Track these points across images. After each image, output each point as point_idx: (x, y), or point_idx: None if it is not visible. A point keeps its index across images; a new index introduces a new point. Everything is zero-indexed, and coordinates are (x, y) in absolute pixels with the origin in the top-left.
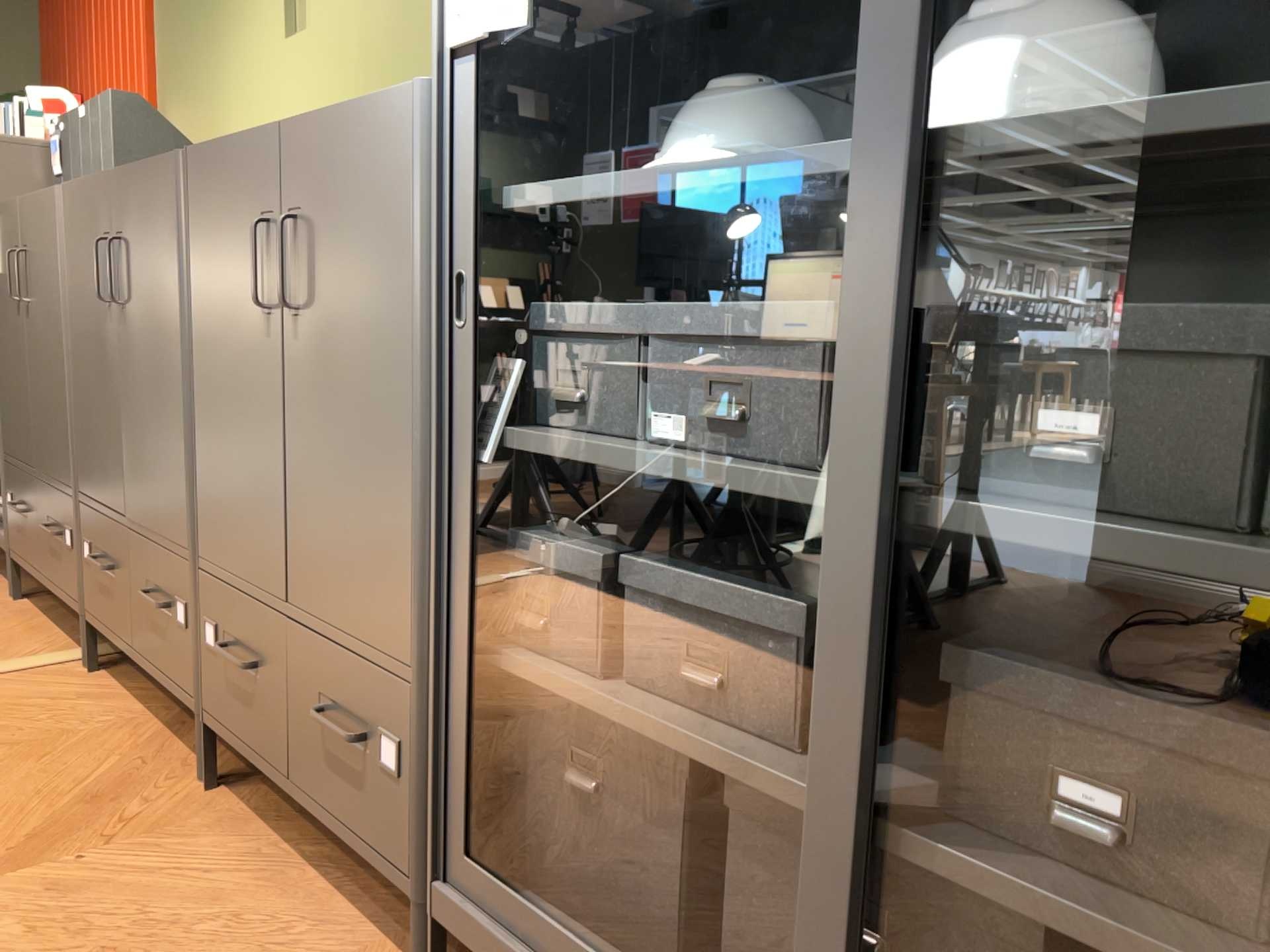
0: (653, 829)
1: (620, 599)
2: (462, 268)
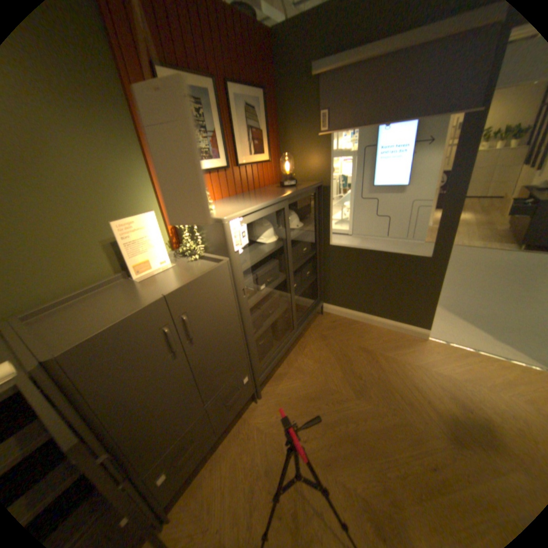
0: (268, 334)
1: (262, 313)
2: (243, 287)
